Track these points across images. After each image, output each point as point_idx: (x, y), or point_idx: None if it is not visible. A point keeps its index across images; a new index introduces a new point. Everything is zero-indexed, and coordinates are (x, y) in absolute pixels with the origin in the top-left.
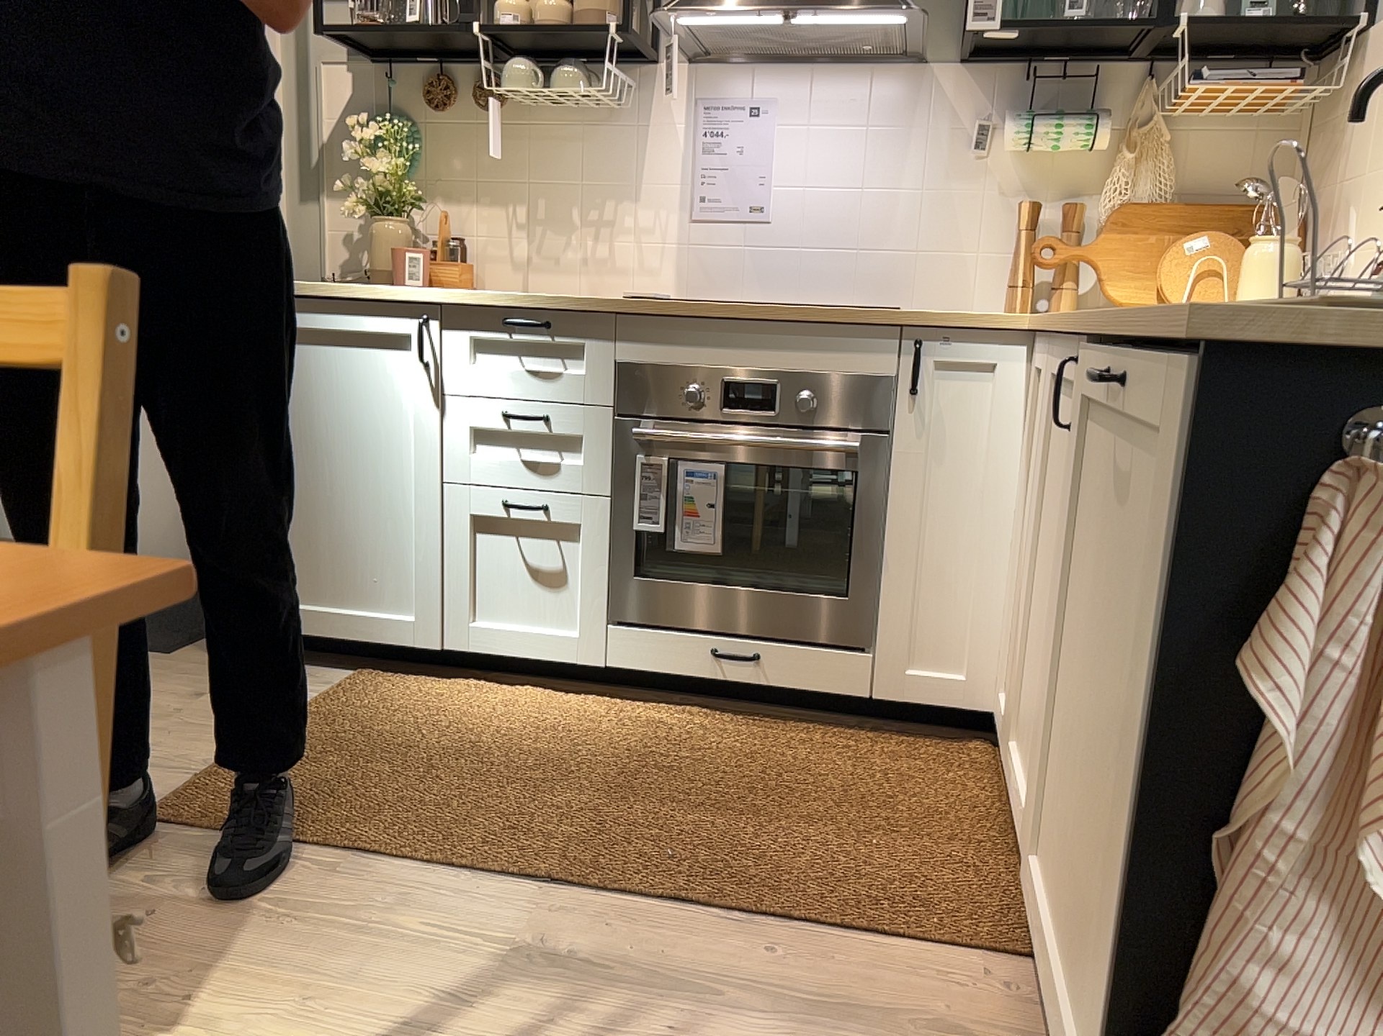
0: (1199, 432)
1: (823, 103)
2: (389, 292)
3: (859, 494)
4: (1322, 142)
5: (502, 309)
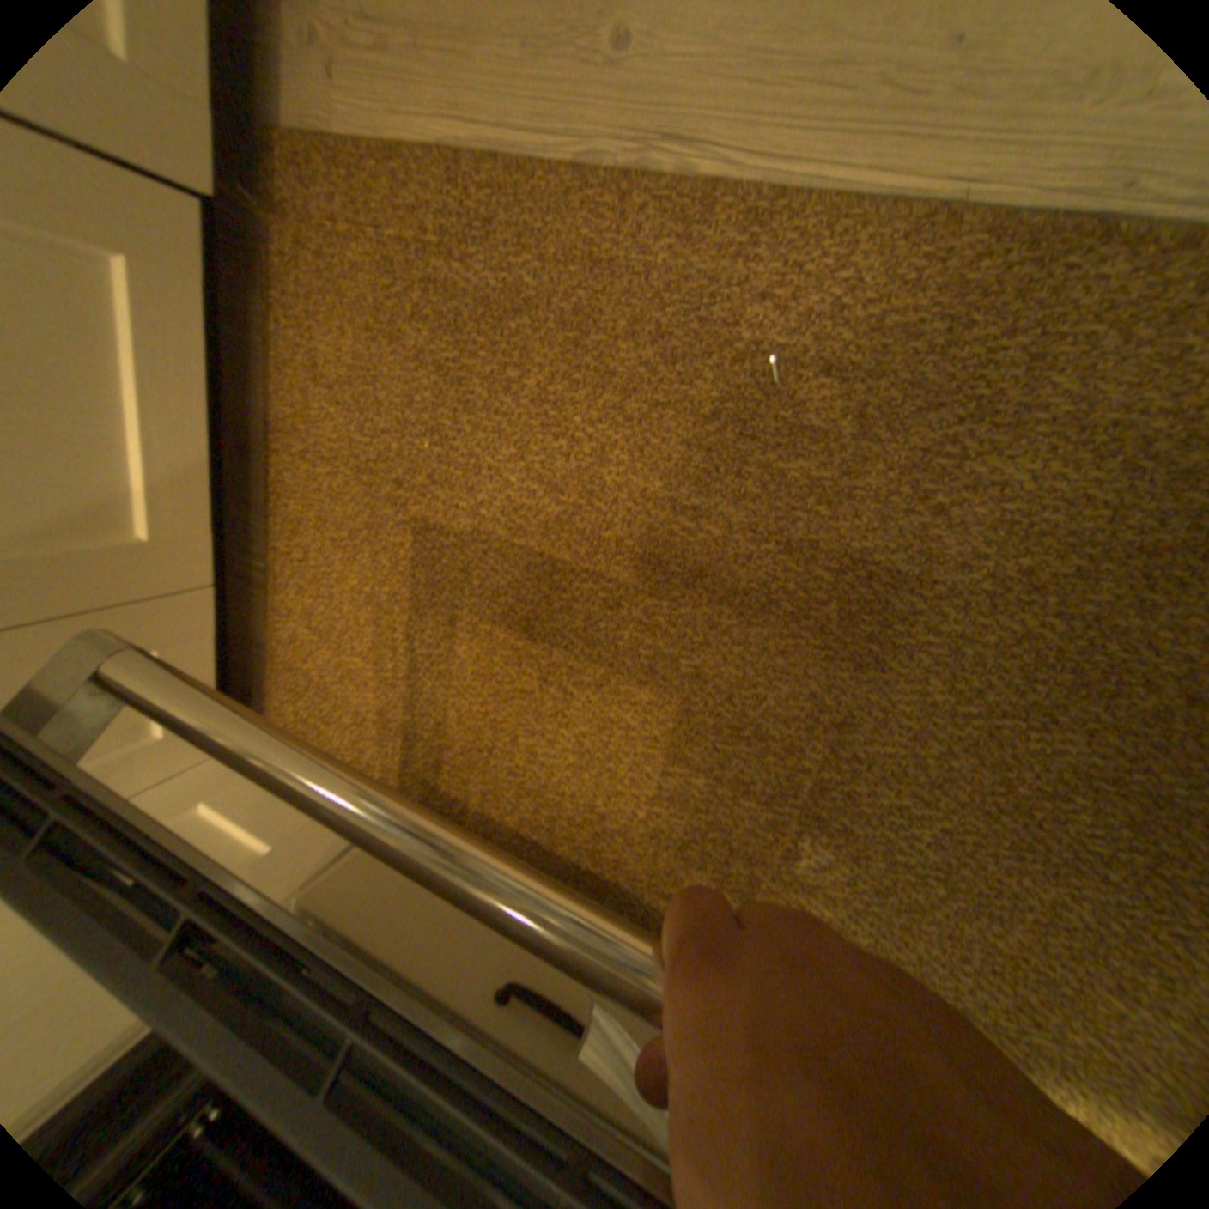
0: None
1: None
2: None
3: None
4: None
5: None
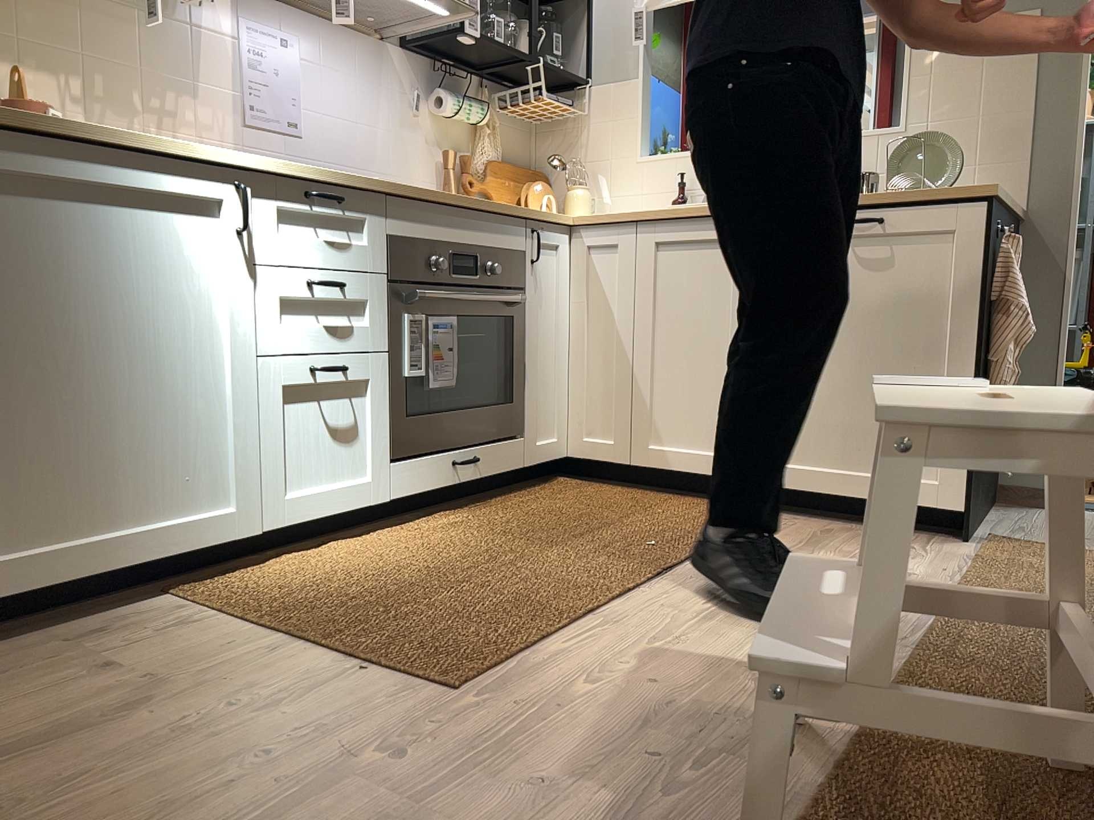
0: (986, 220)
1: (332, 51)
2: (200, 149)
3: (514, 328)
4: (564, 137)
5: (307, 180)
